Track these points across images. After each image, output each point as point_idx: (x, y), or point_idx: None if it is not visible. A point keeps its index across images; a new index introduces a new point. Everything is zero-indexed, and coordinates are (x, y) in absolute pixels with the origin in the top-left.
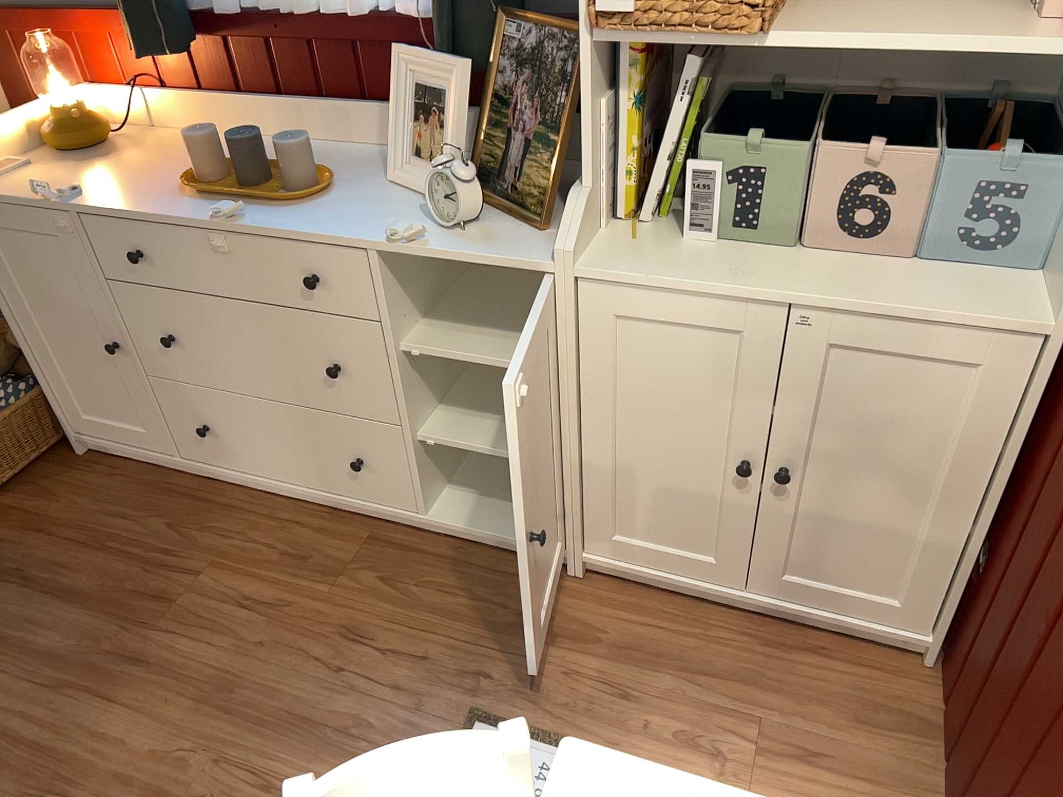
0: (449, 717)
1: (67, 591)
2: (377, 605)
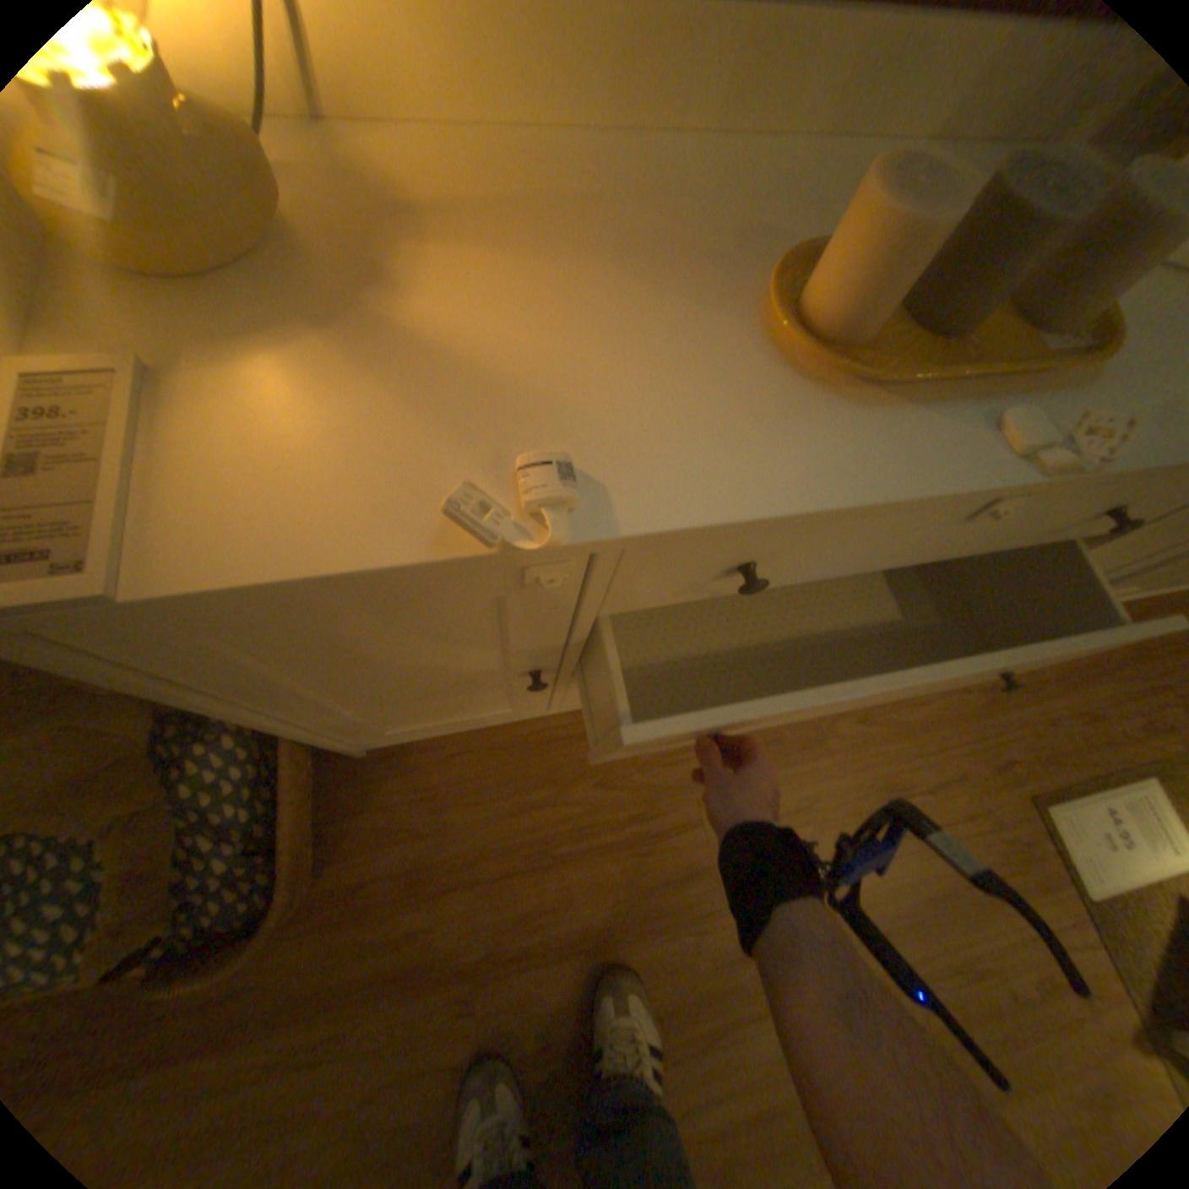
0: (1030, 824)
1: (578, 954)
2: (885, 757)
